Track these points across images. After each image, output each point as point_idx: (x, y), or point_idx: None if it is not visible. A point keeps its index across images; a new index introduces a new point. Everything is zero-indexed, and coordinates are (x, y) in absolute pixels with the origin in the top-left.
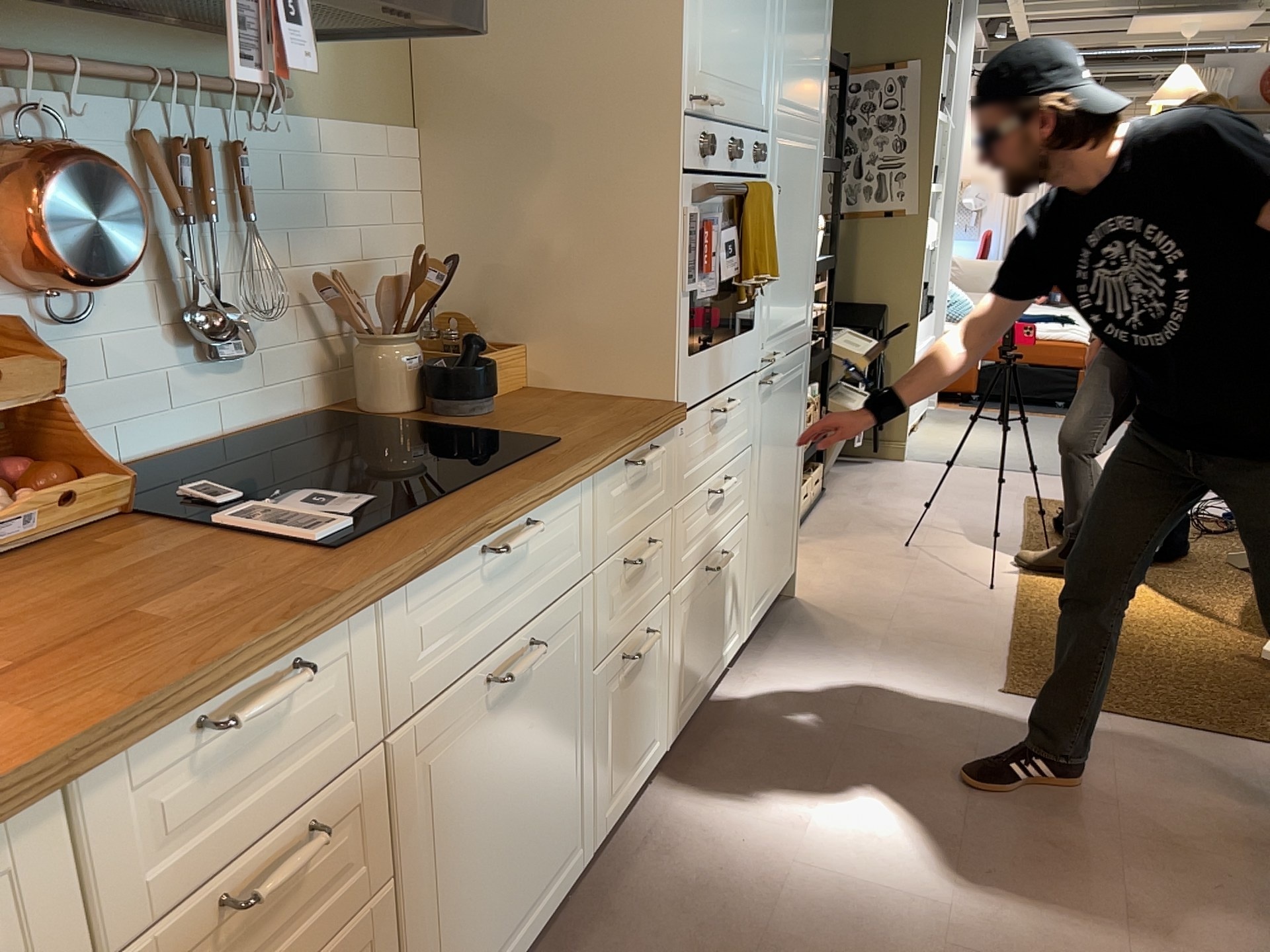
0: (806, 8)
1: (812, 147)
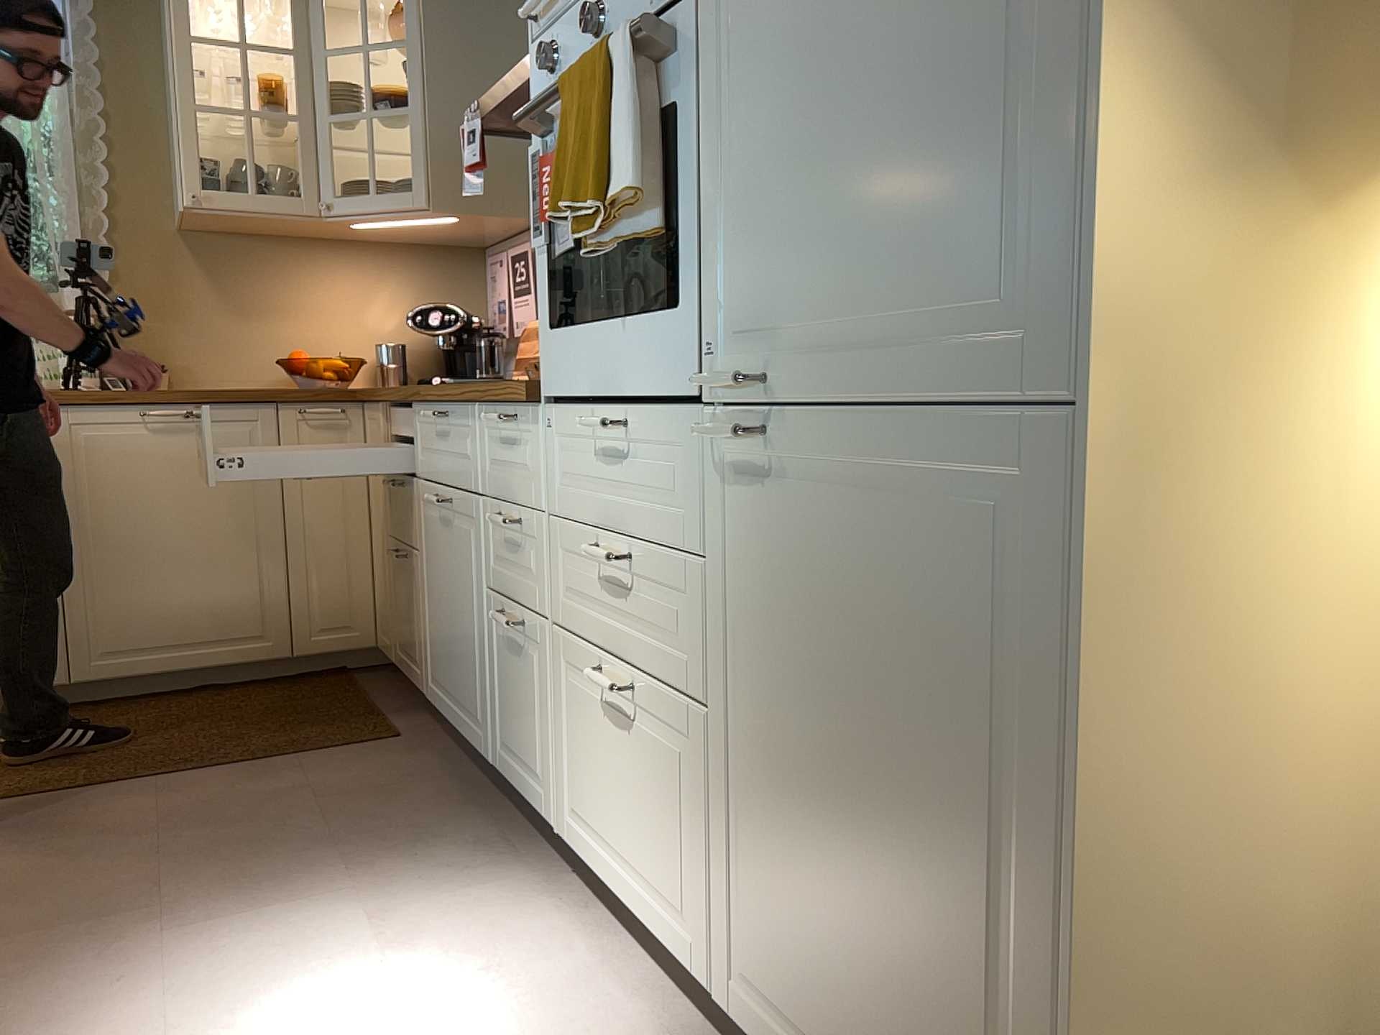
0: None
1: None
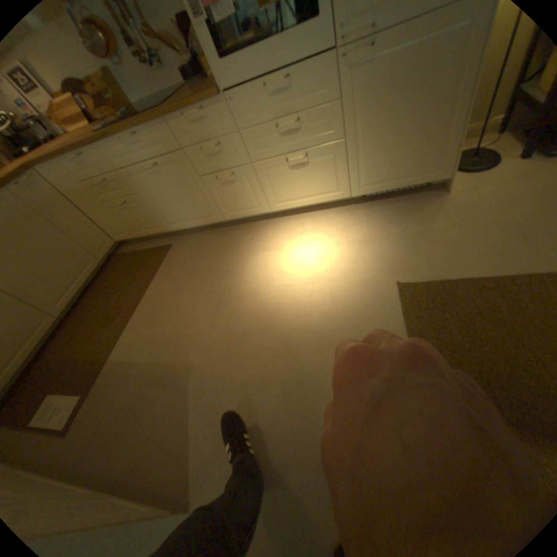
0: None
1: None
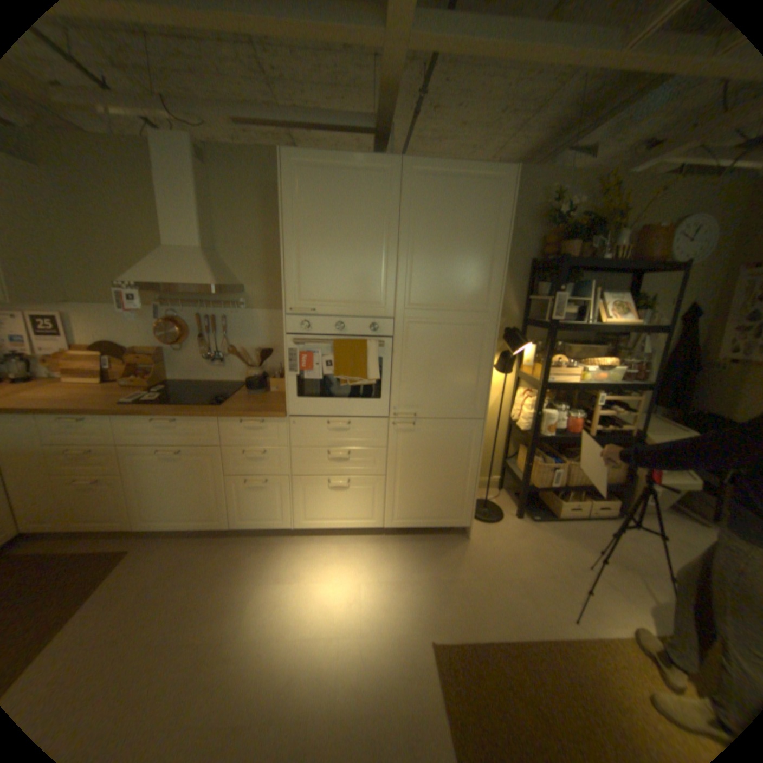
0: (447, 258)
1: (473, 323)
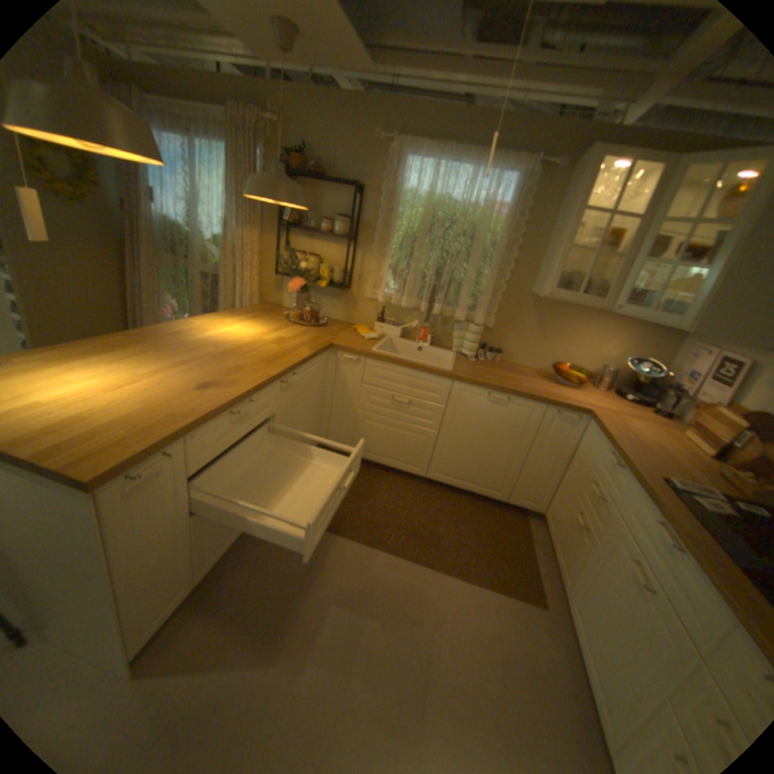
0: None
1: None
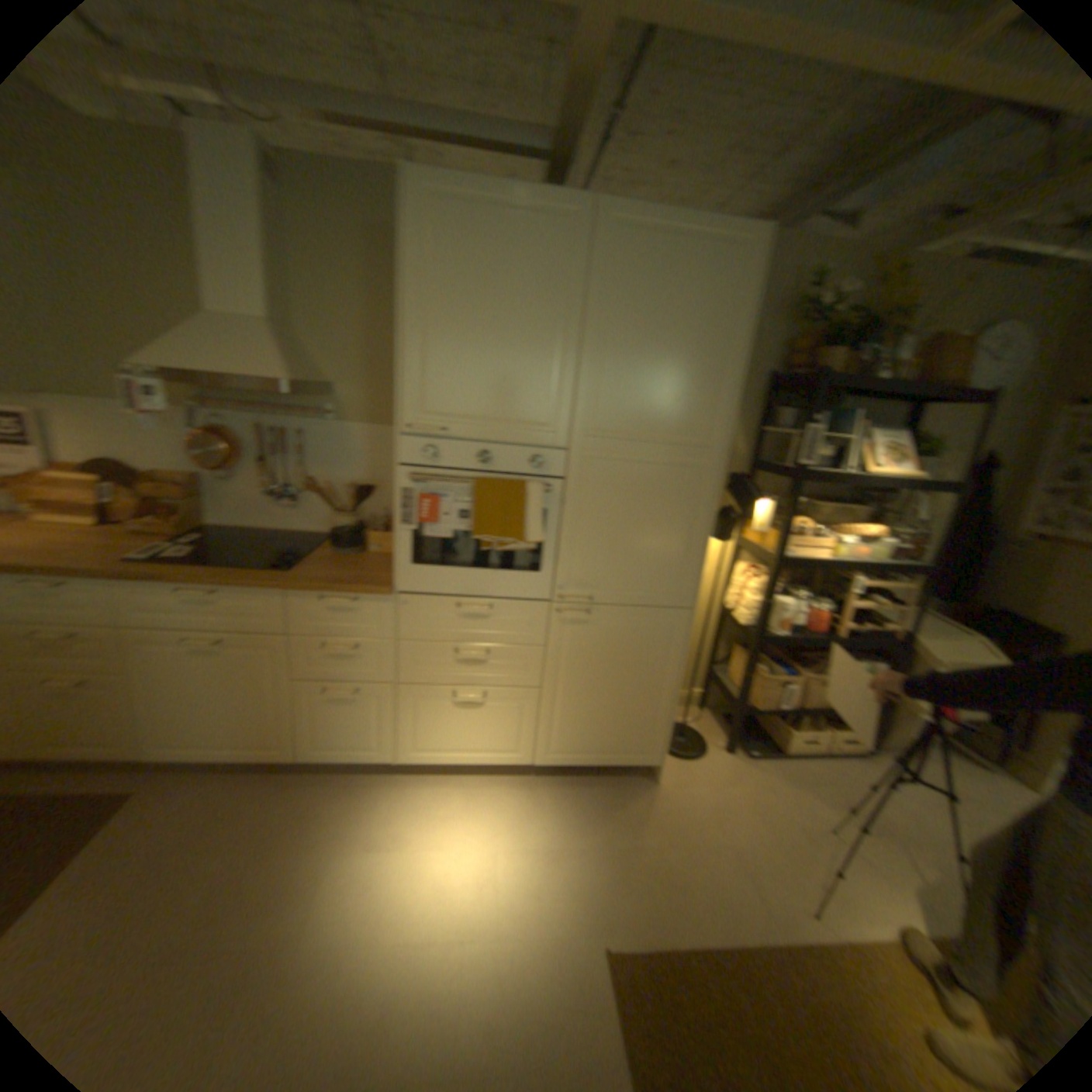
0: (652, 361)
1: (683, 463)
